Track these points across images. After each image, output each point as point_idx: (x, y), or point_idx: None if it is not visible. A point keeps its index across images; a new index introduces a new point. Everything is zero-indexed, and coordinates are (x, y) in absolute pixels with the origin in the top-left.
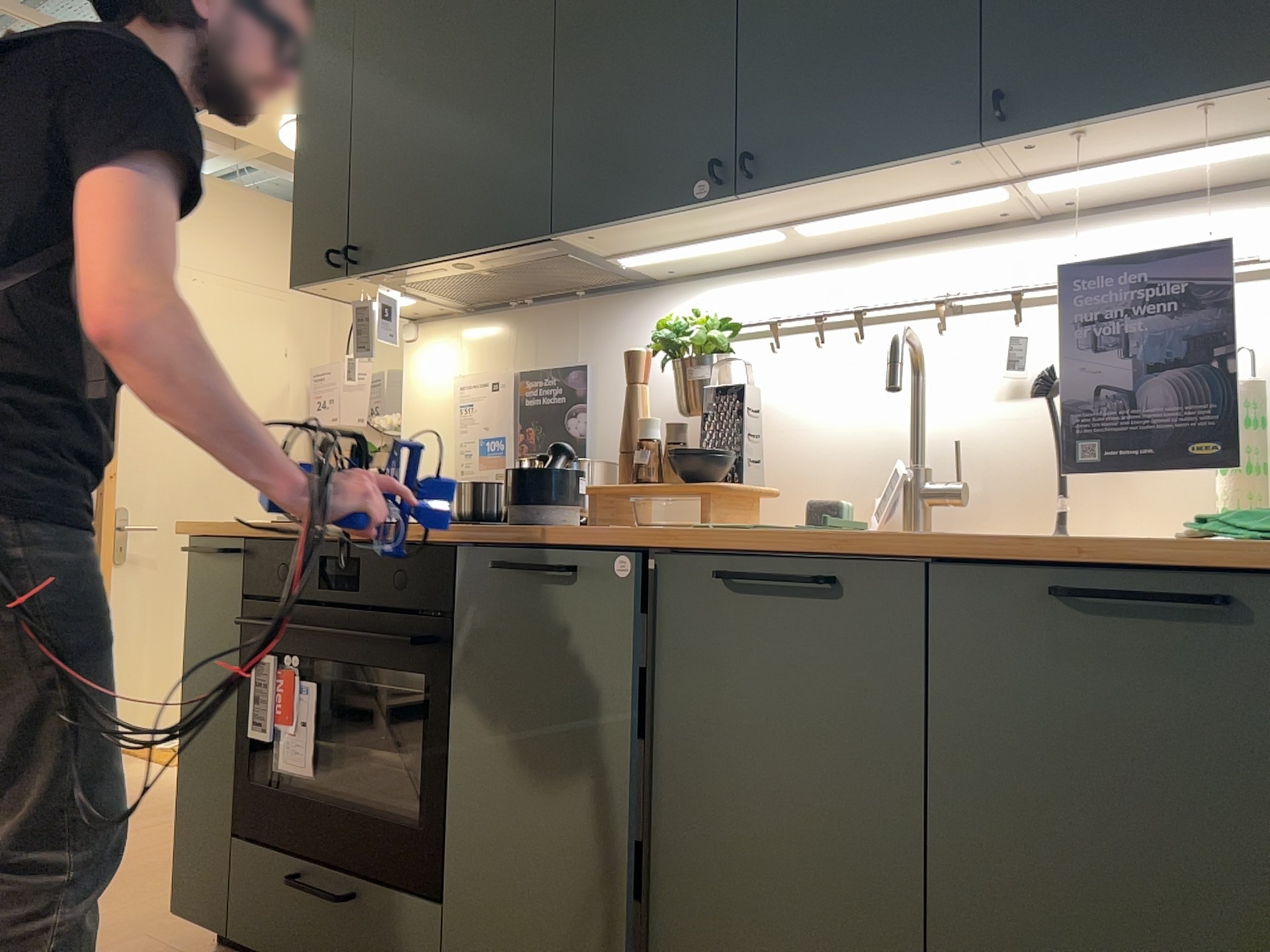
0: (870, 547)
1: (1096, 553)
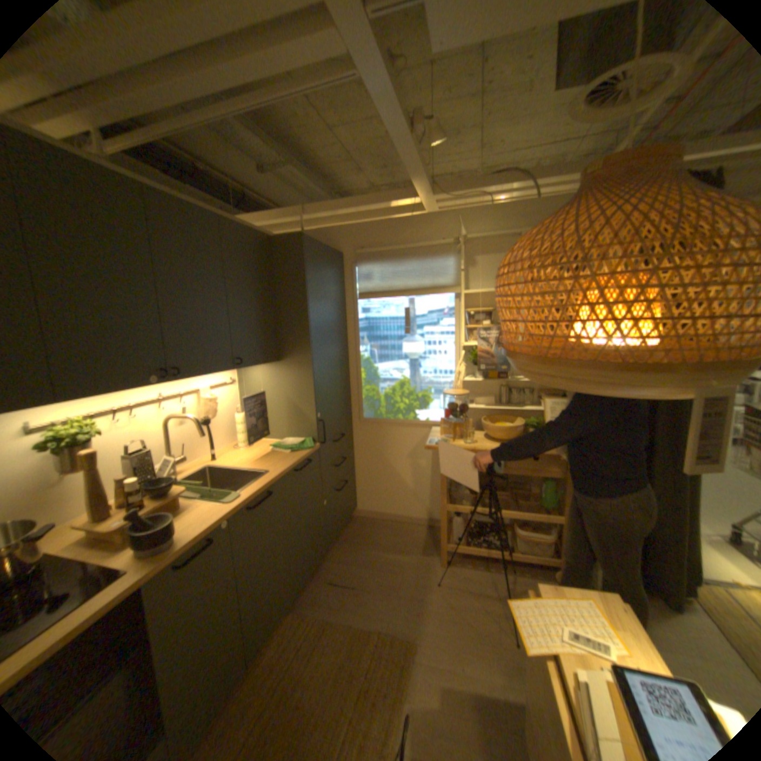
0: (274, 481)
1: (299, 462)
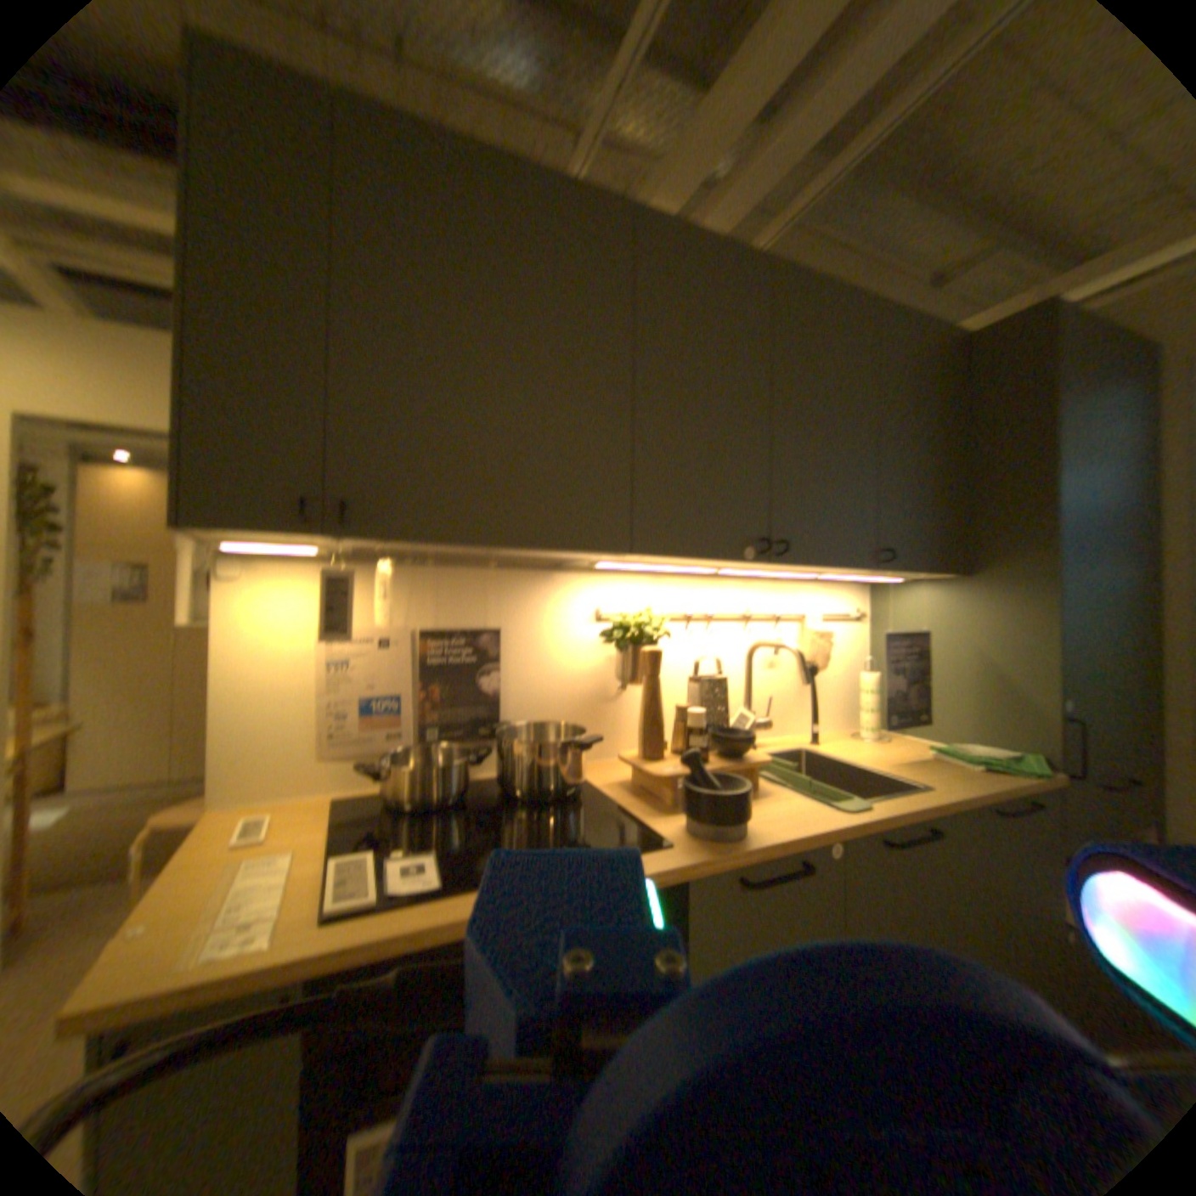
0: (947, 808)
1: (1010, 794)
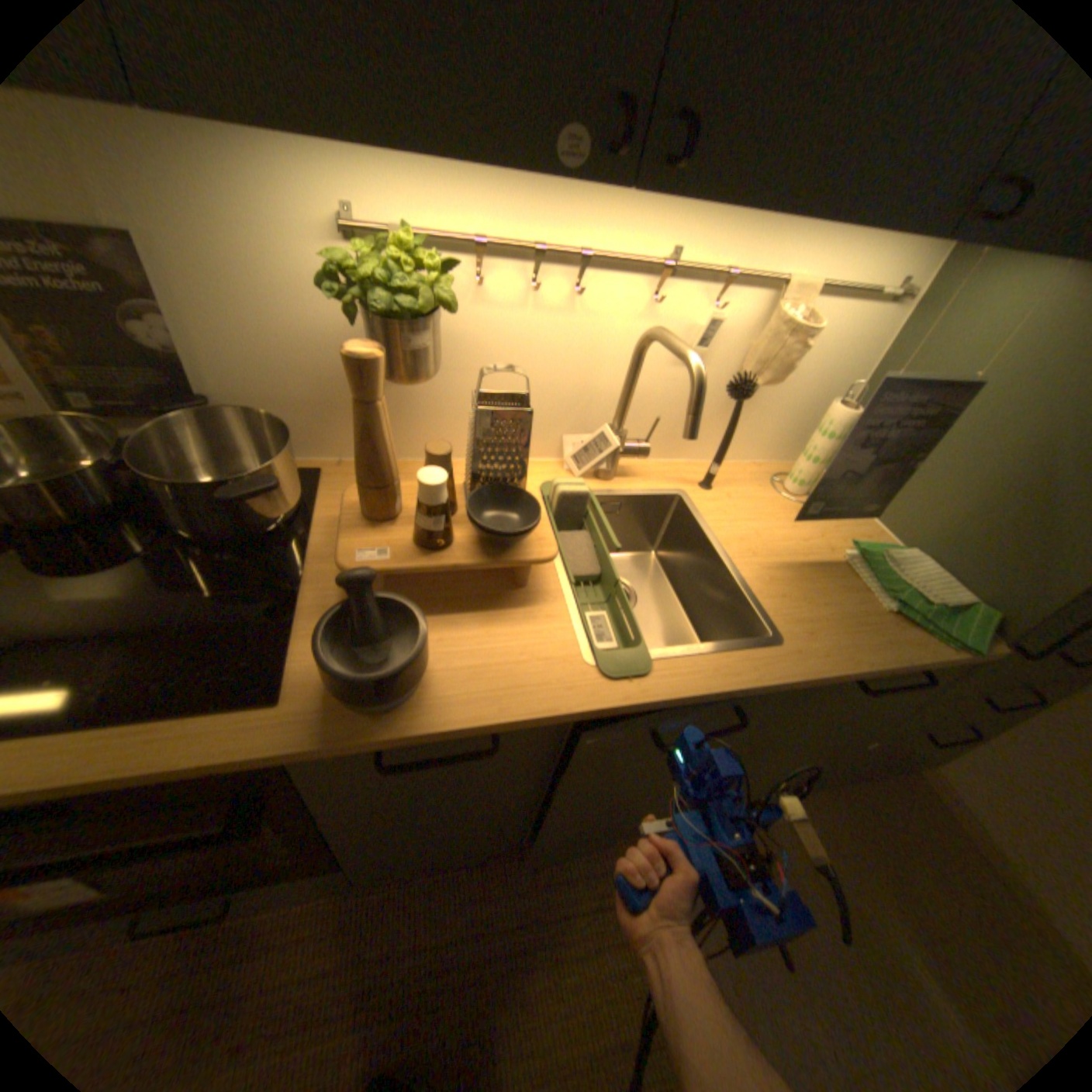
0: (772, 689)
1: (895, 672)
